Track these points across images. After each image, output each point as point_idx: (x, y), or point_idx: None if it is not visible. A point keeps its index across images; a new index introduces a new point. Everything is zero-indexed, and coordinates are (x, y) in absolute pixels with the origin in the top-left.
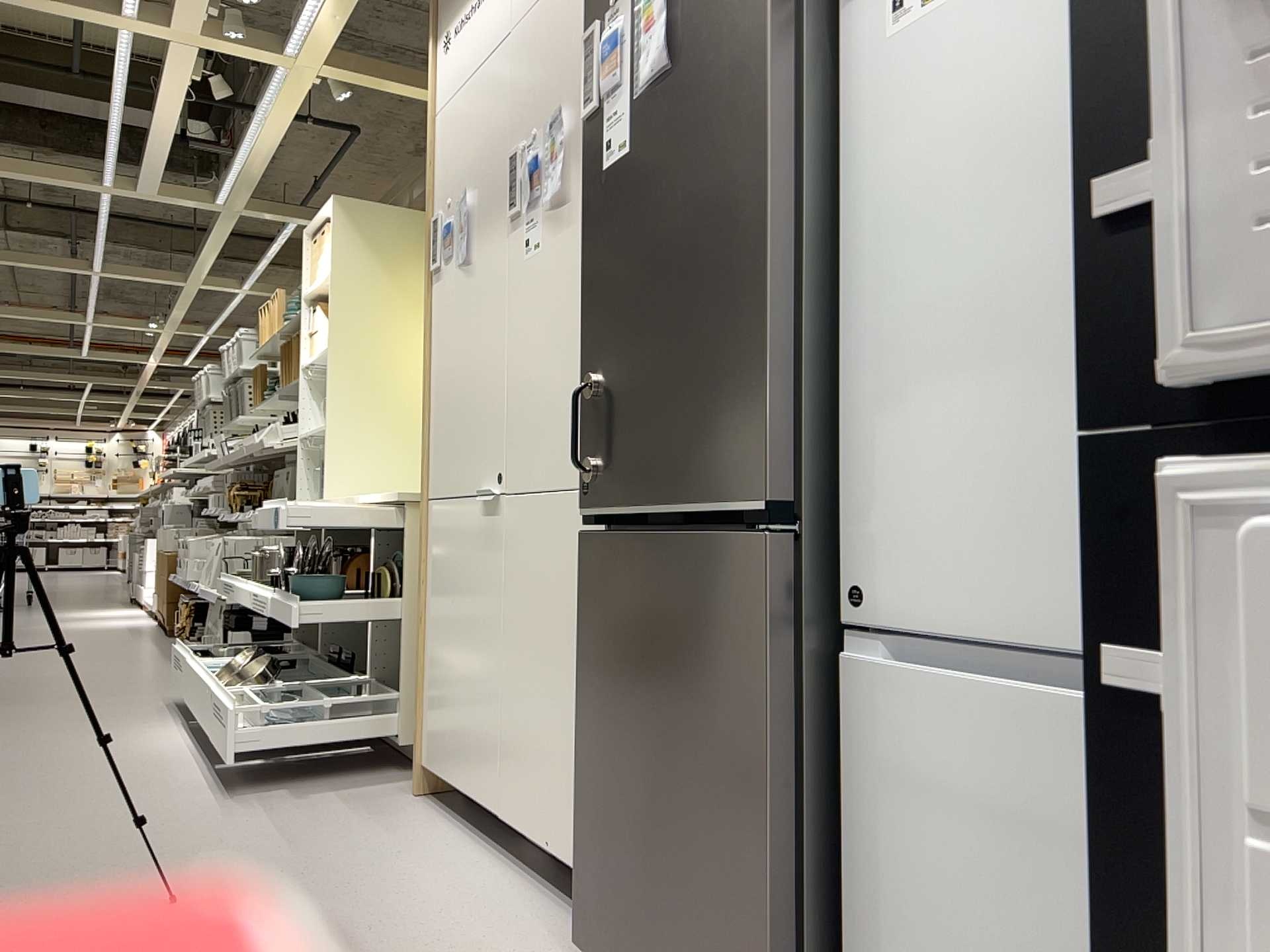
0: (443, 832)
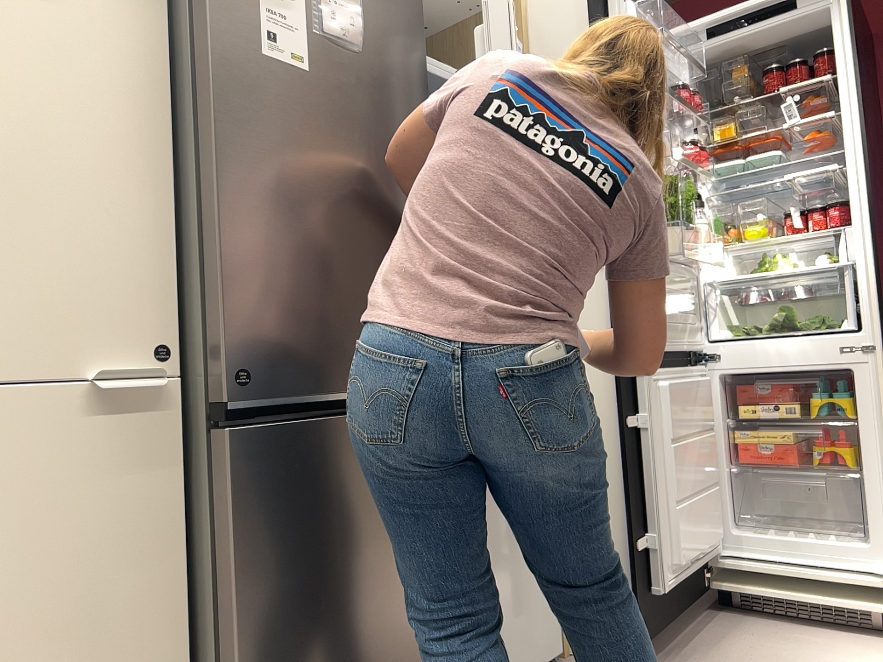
0: None
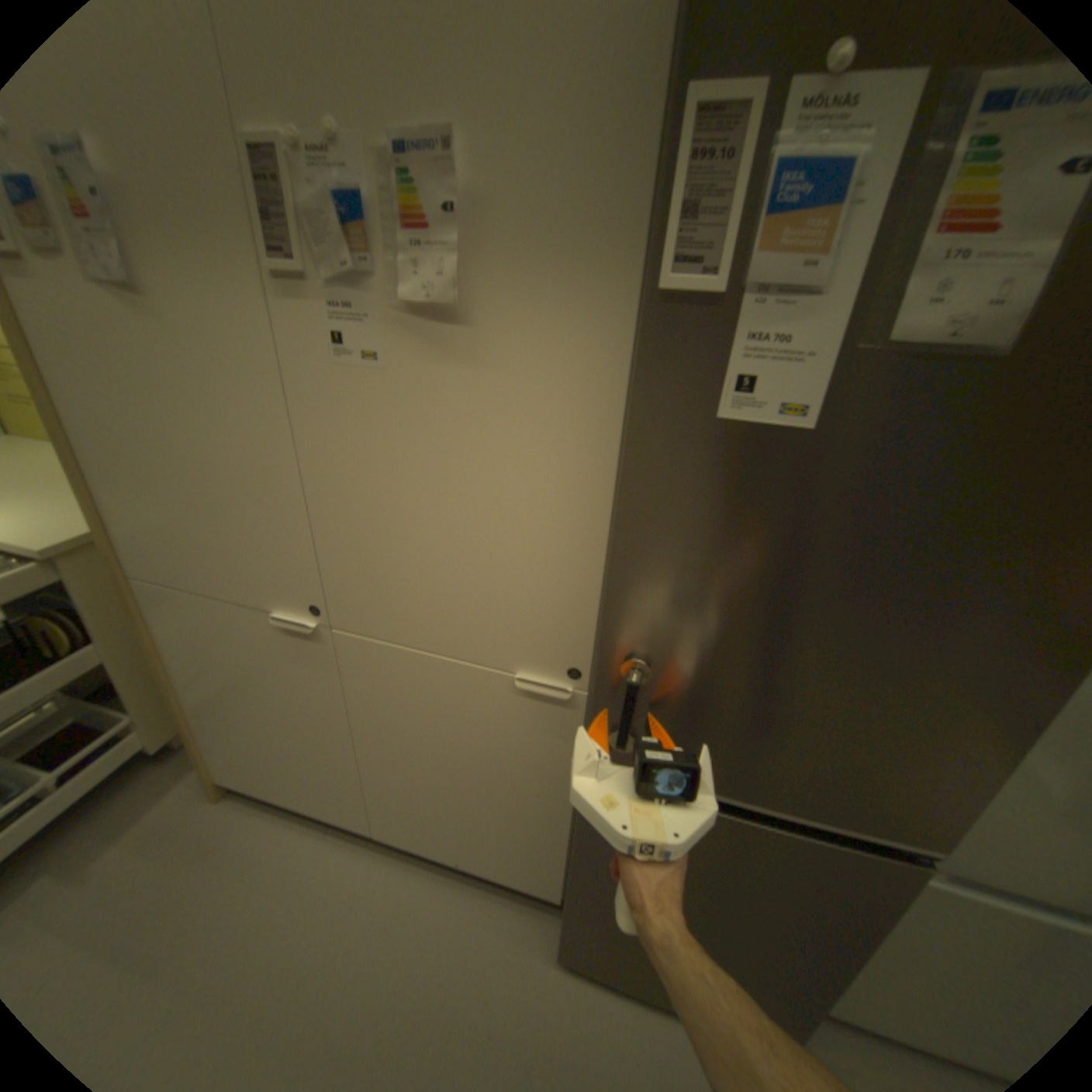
0: (294, 846)
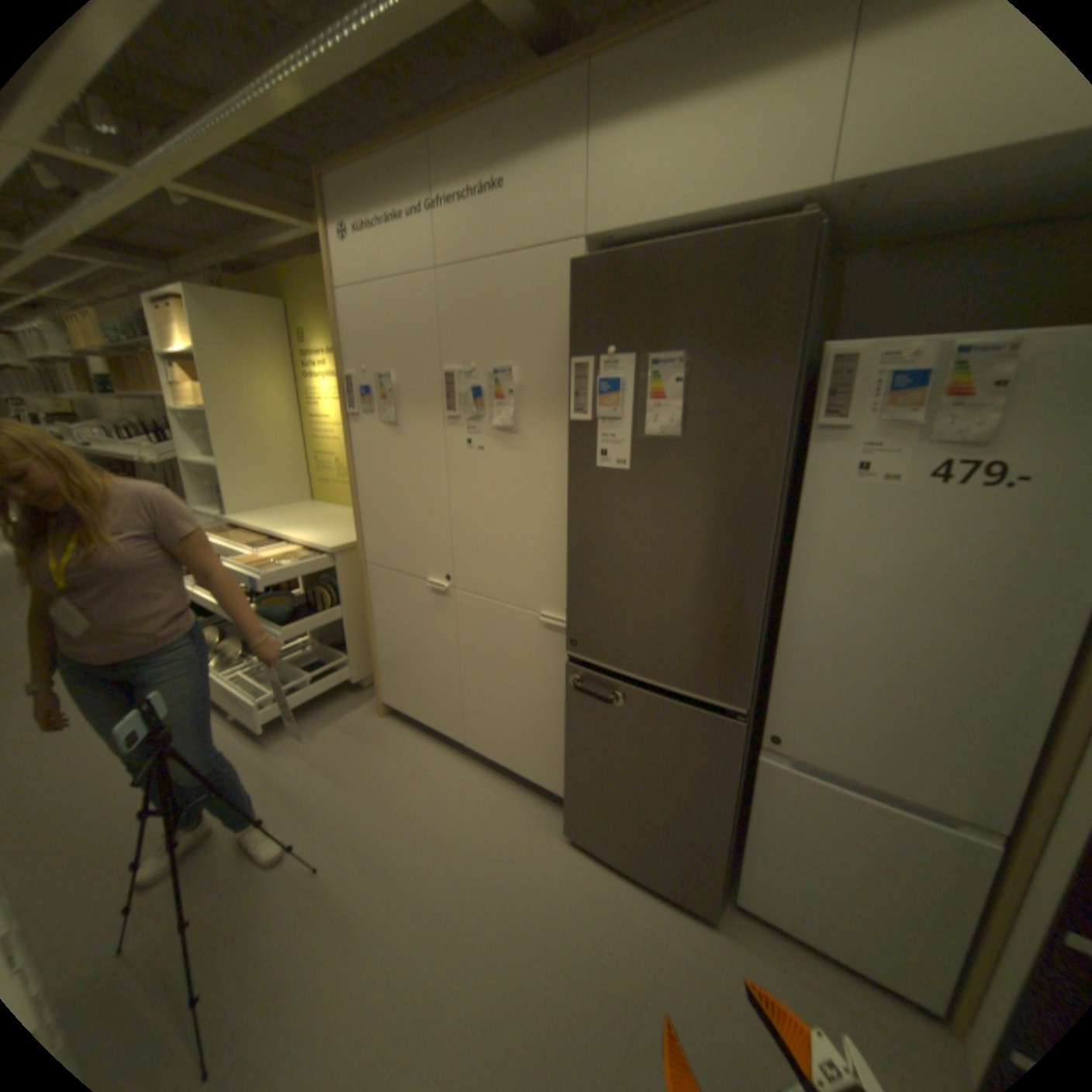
0: (421, 747)
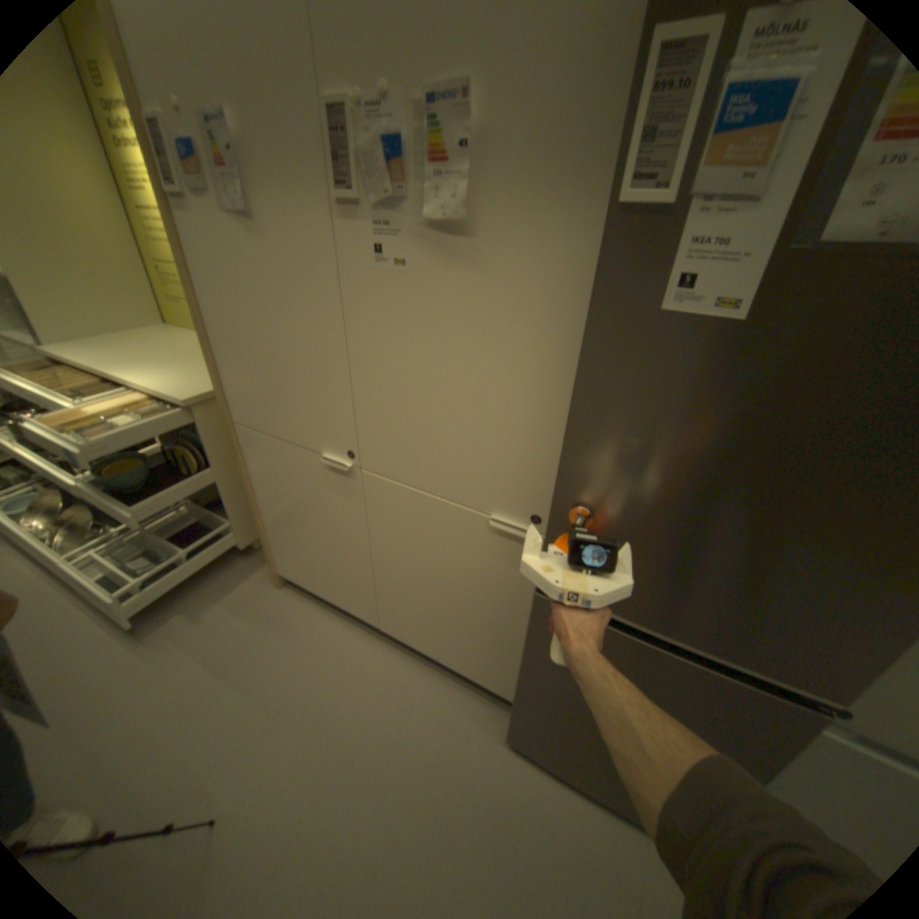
0: (328, 626)
